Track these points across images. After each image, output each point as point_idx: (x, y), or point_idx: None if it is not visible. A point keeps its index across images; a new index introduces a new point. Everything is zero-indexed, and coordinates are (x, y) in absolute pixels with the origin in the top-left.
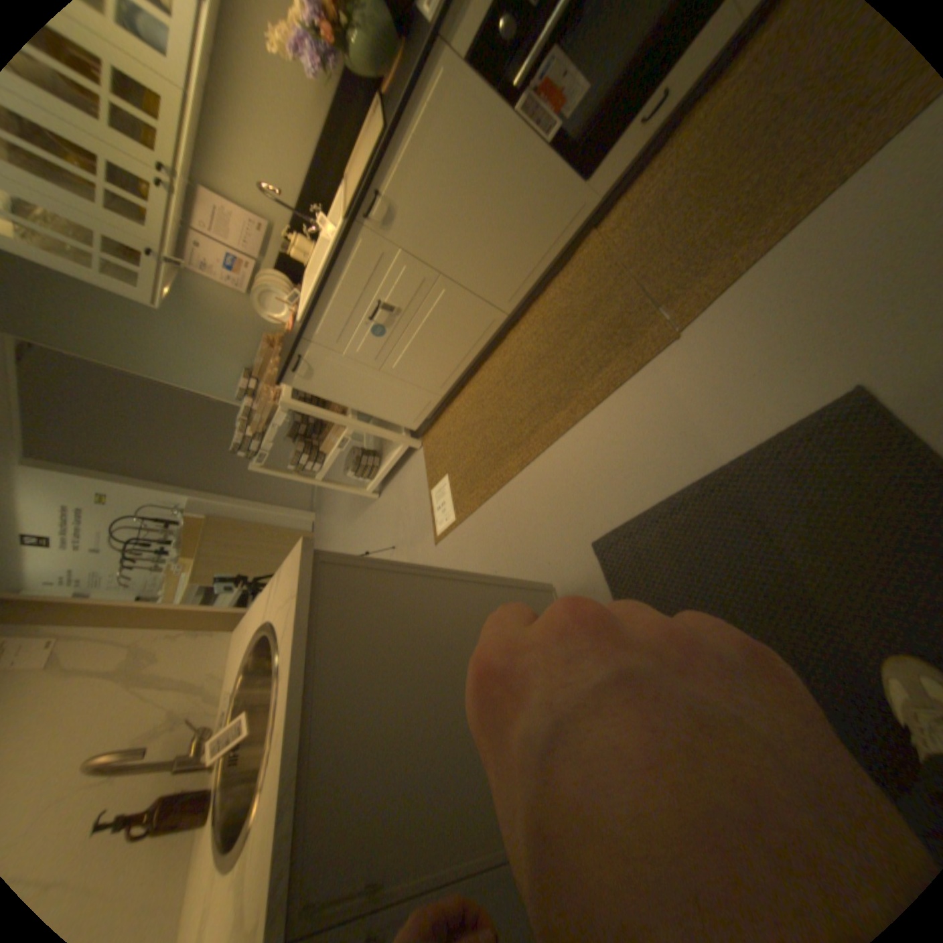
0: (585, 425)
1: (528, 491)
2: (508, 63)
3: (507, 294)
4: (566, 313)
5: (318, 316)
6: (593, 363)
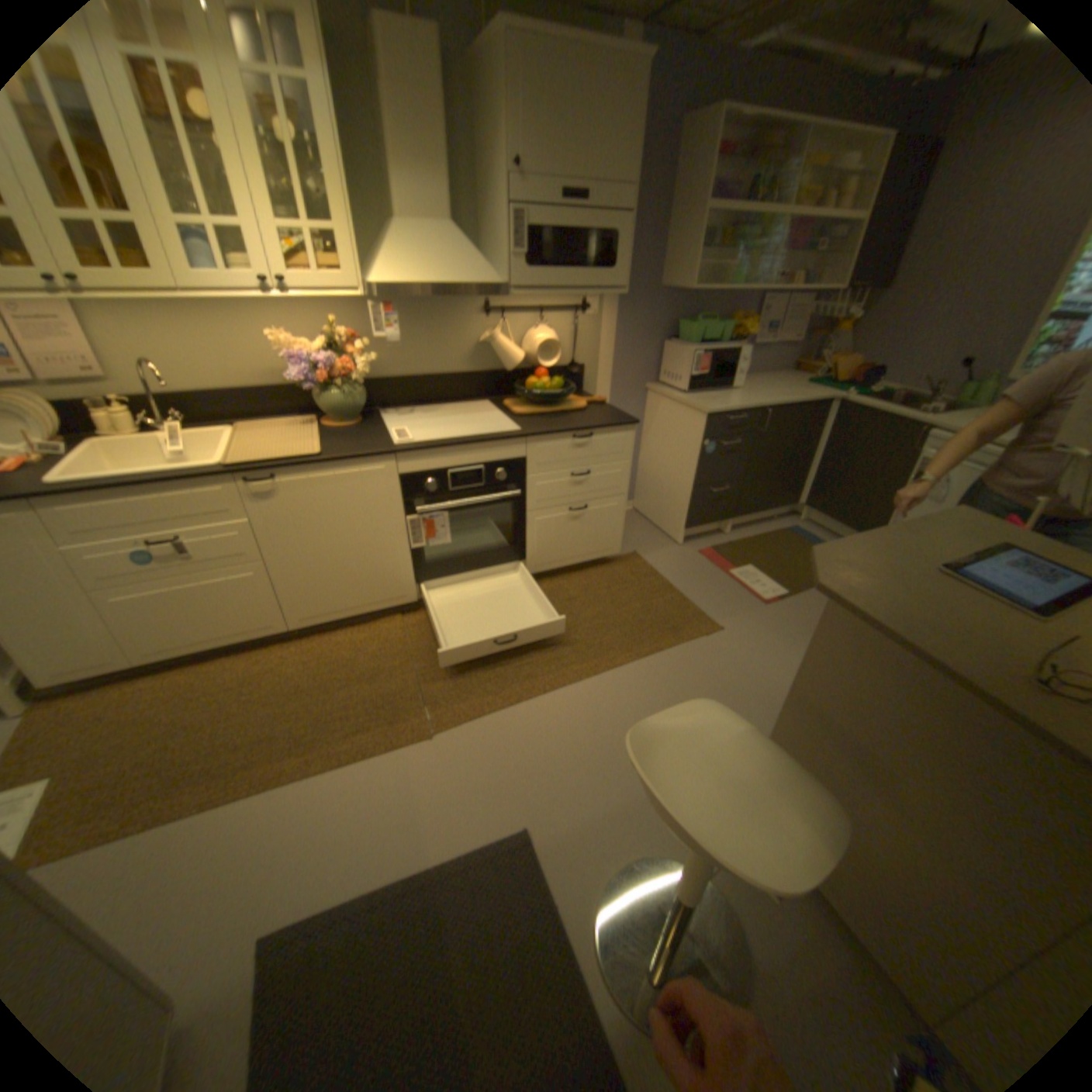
0: (313, 786)
1: (193, 847)
2: (419, 498)
3: (302, 616)
4: (344, 664)
5: (85, 500)
6: (350, 725)
